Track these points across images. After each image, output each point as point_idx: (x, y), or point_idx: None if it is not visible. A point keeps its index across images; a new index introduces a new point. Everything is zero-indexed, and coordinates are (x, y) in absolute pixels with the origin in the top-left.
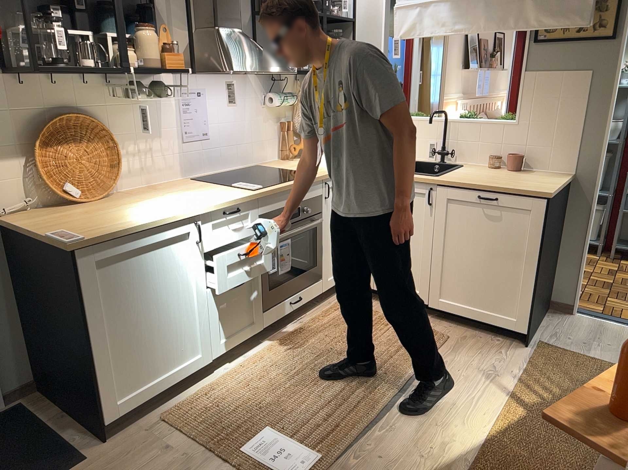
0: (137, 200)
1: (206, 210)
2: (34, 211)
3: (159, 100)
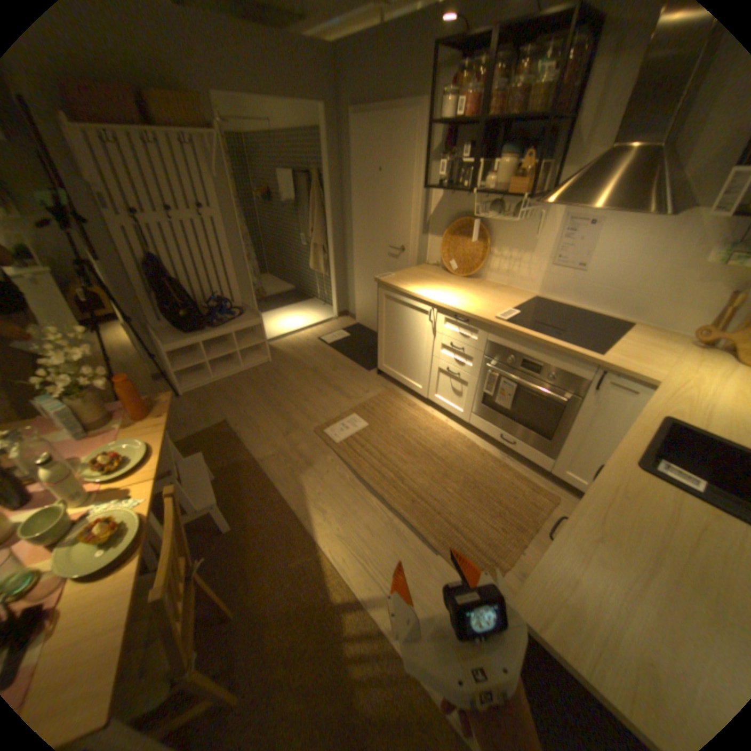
0: (463, 285)
1: (439, 305)
2: (434, 267)
3: (543, 219)
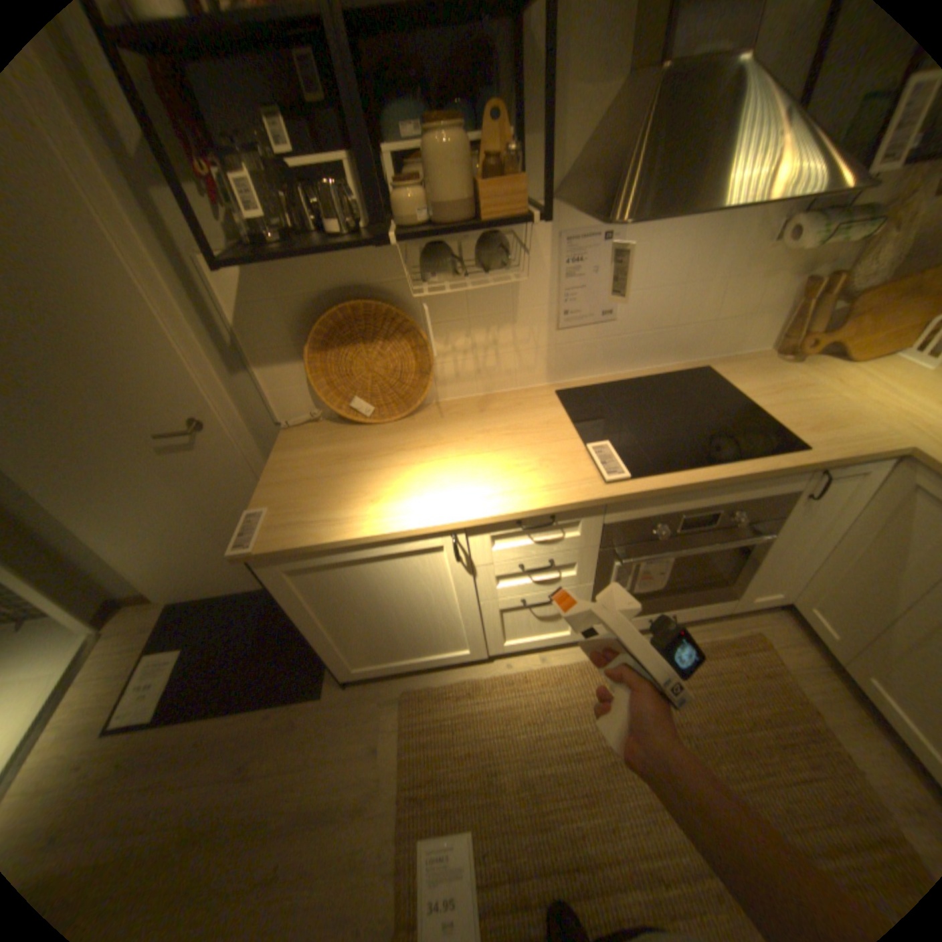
0: (431, 436)
1: (476, 521)
2: (317, 426)
3: (518, 255)
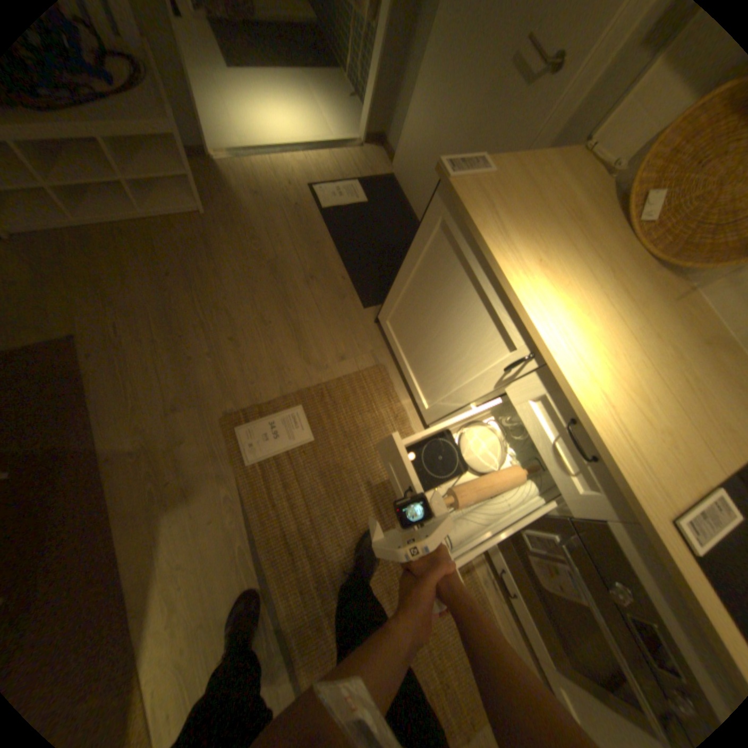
0: (644, 297)
1: (558, 376)
2: (603, 176)
3: None
